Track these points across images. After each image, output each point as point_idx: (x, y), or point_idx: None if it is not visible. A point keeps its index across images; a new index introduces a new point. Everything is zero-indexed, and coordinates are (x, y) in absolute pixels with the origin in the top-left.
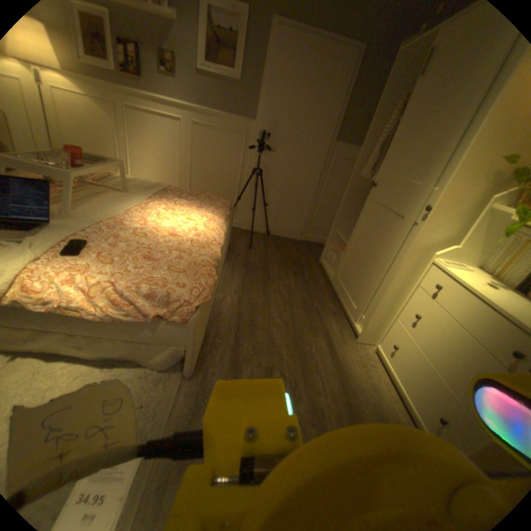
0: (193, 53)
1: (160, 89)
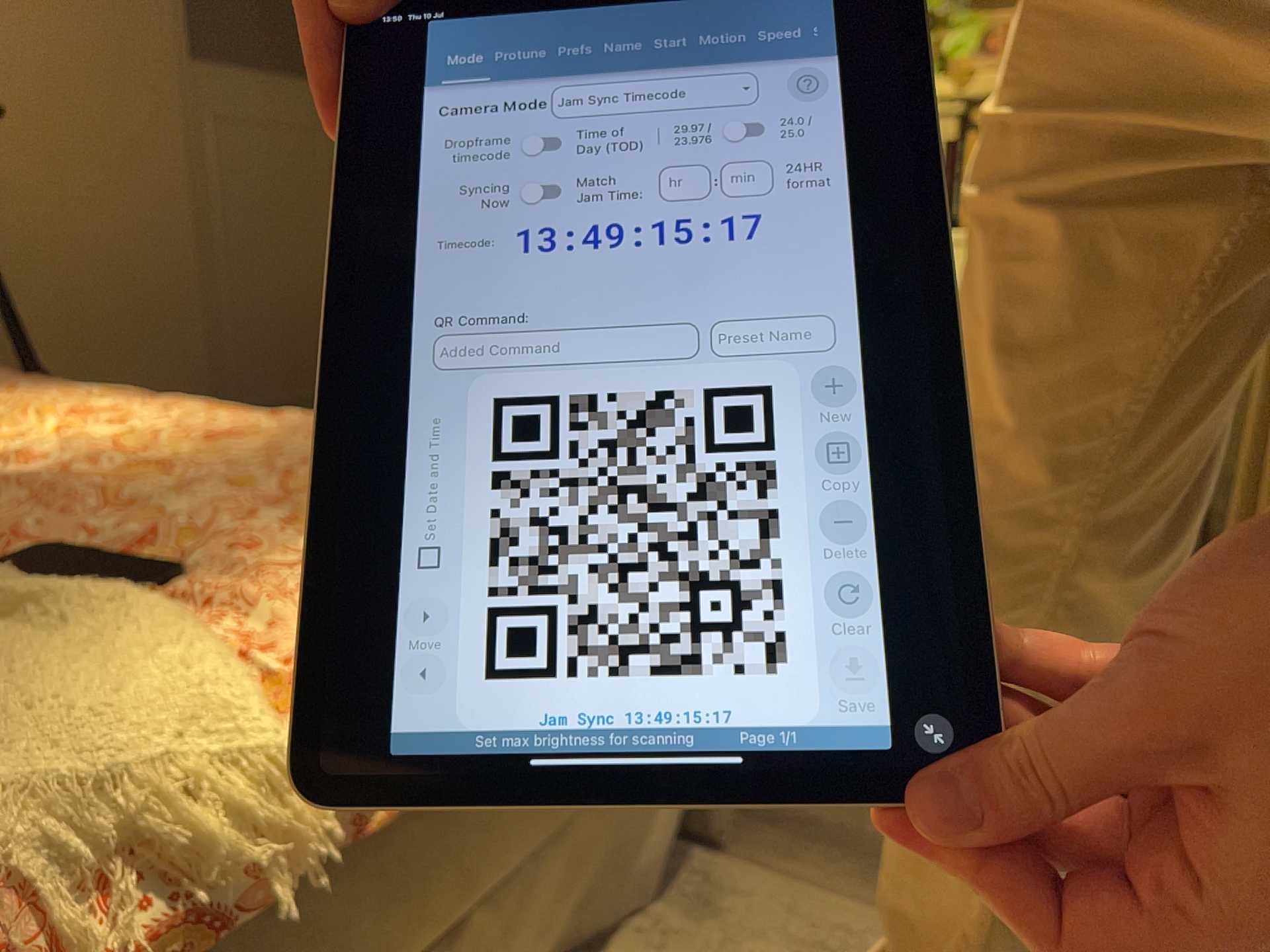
0: None
1: None
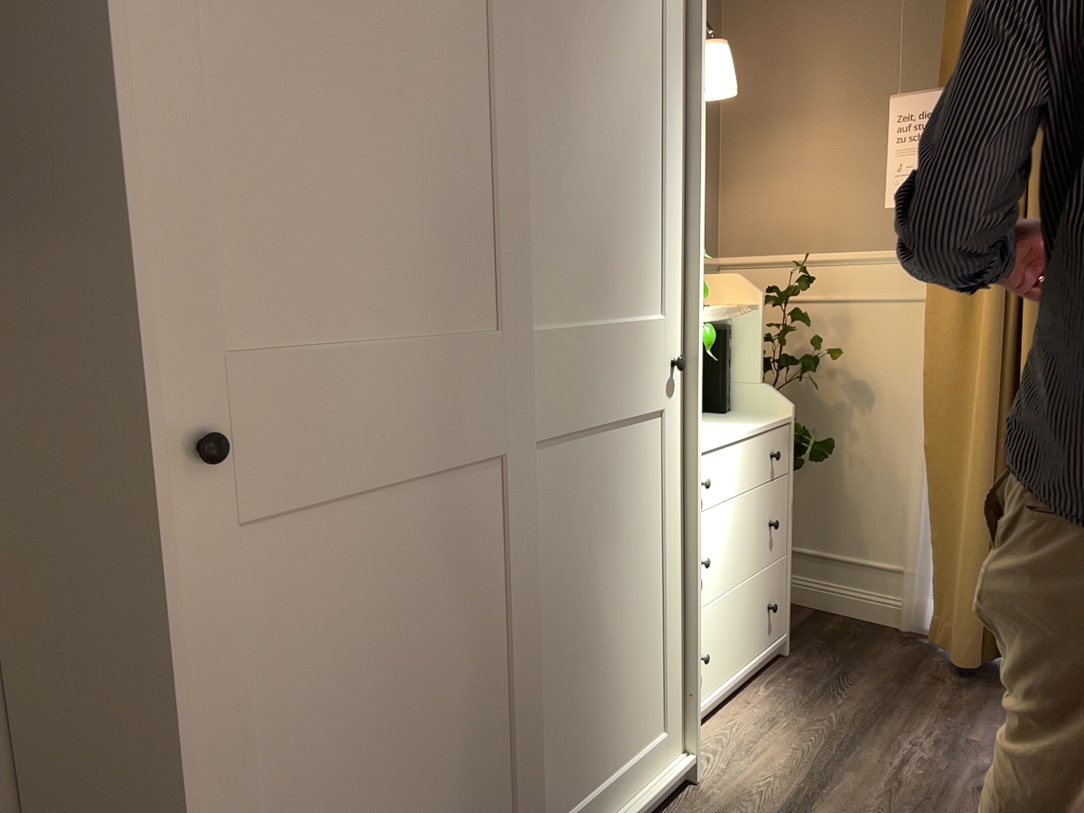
0: None
1: None
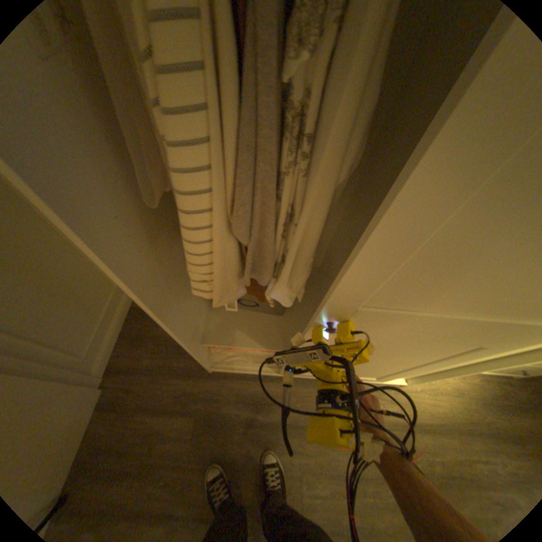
0: None
1: None
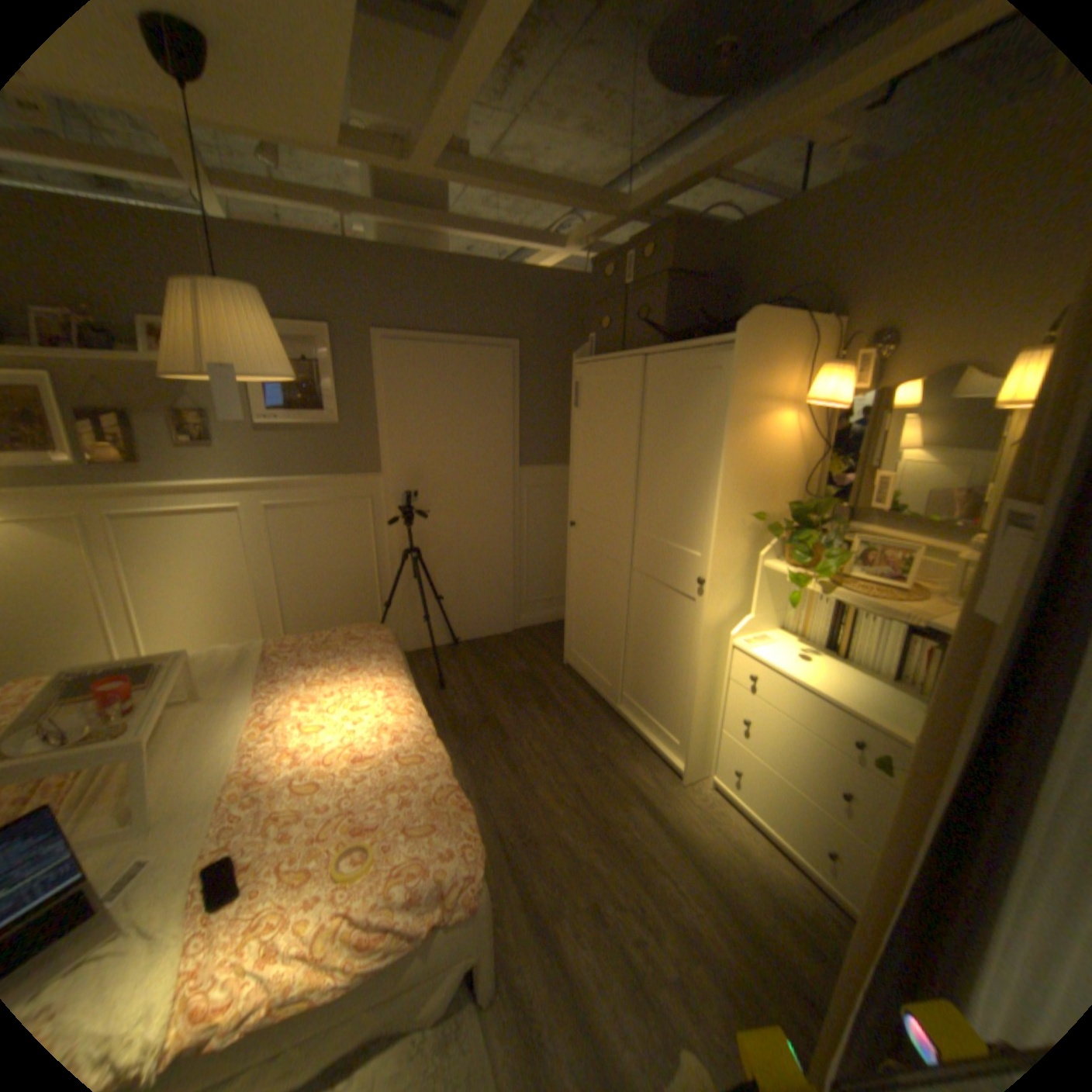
0: (243, 403)
1: (185, 471)
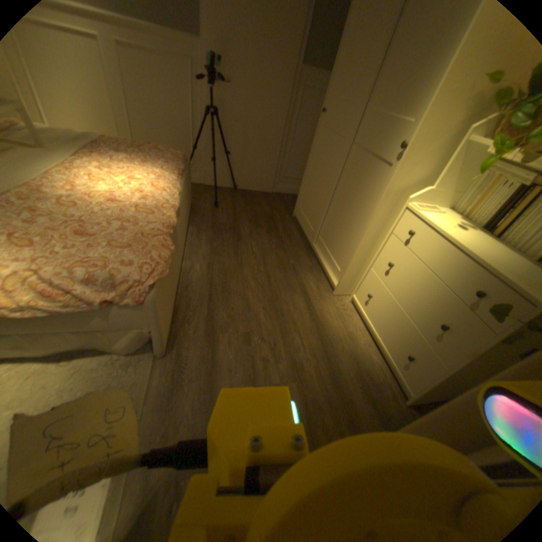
0: None
1: None
